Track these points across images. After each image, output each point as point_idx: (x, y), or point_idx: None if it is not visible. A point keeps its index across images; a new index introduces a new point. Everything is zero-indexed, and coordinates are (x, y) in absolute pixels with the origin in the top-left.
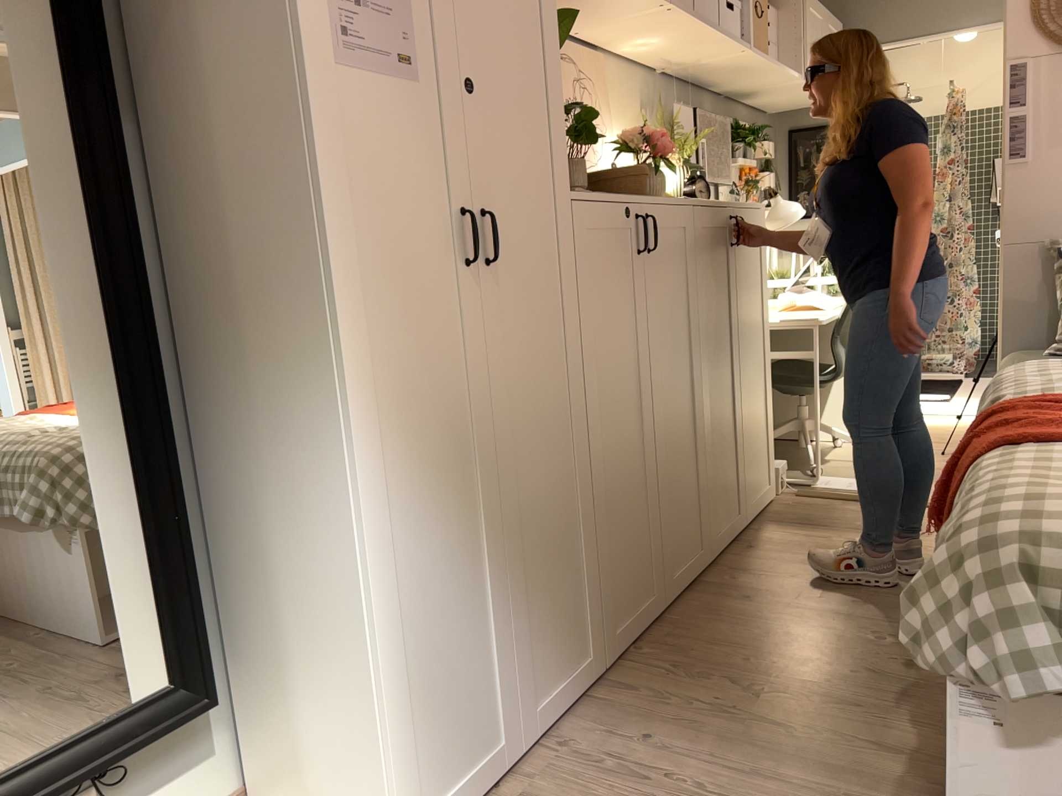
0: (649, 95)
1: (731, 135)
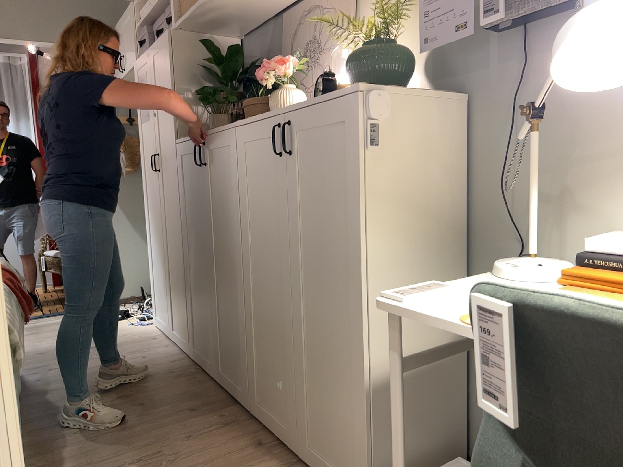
0: None
1: None
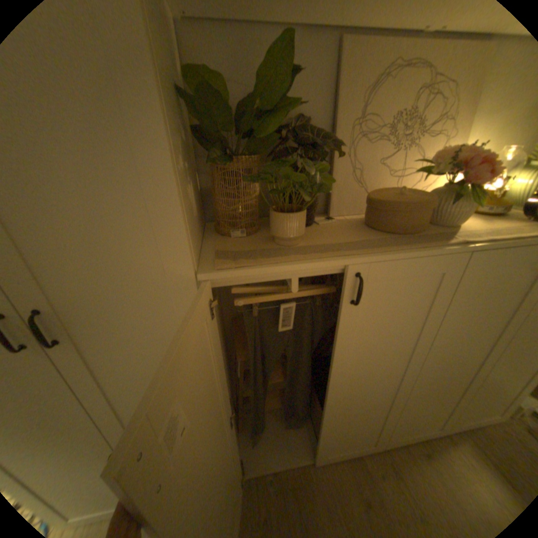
0: None
1: None
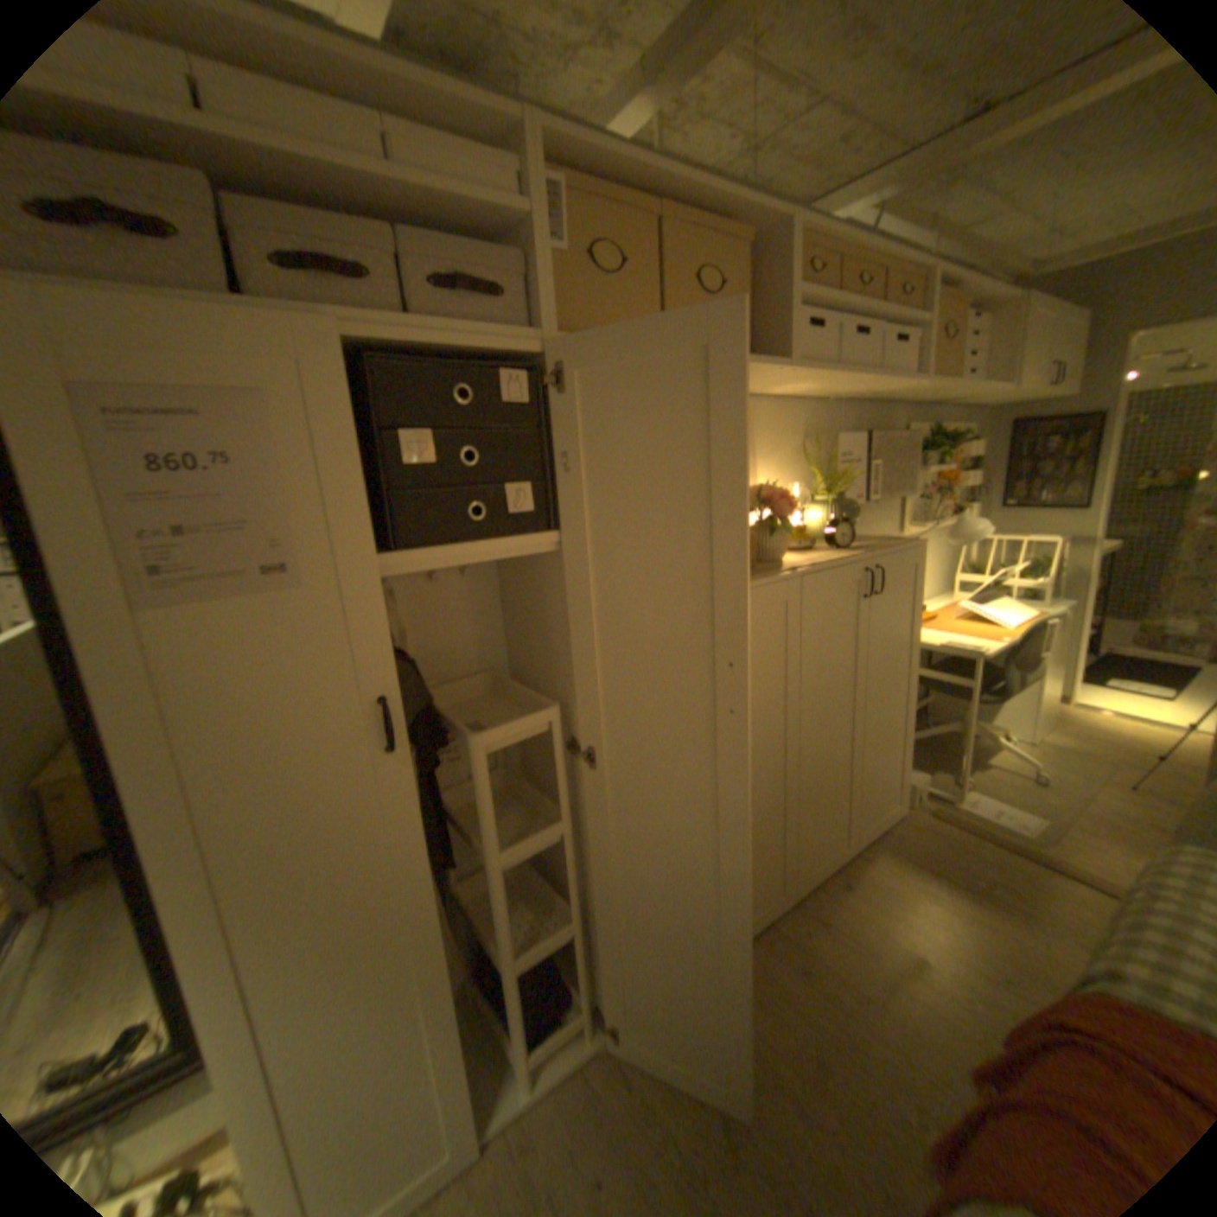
0: (817, 424)
1: (929, 439)
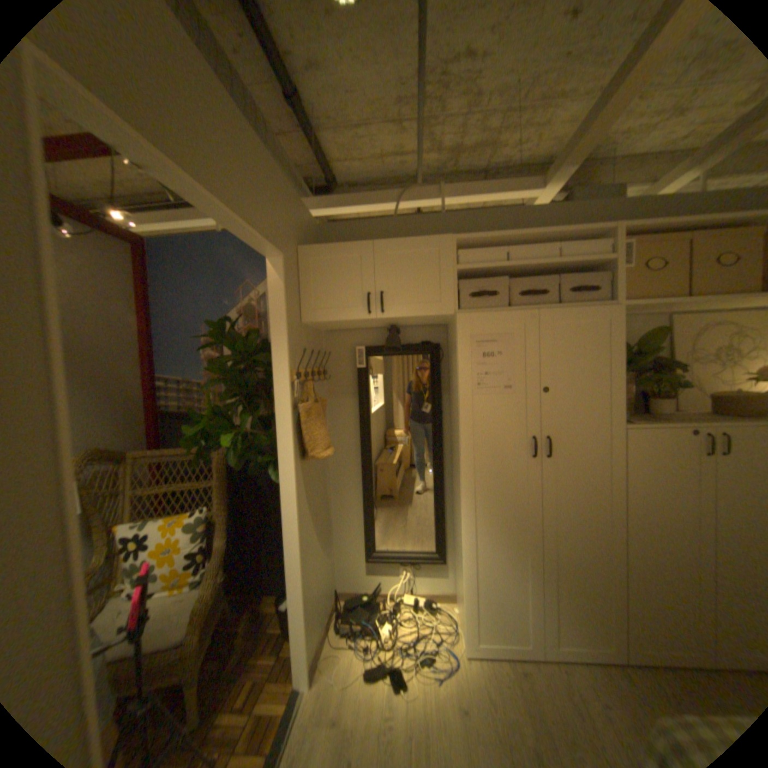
0: None
1: None
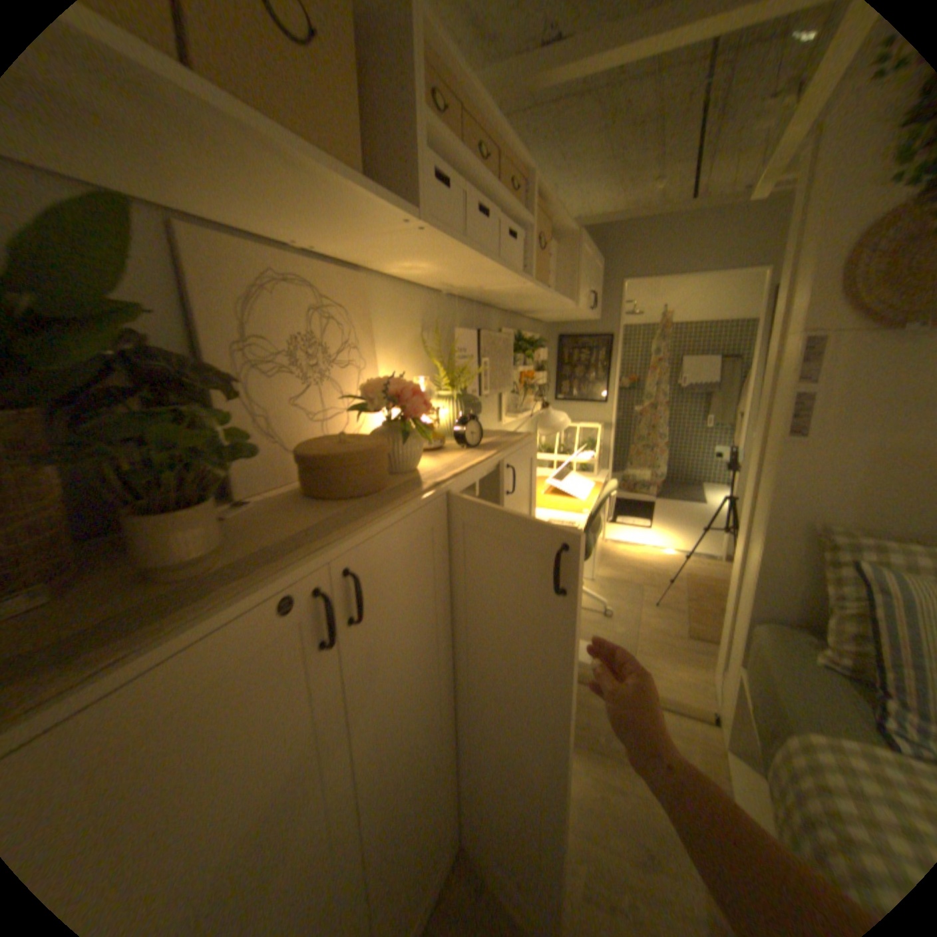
0: (432, 315)
1: (514, 342)
